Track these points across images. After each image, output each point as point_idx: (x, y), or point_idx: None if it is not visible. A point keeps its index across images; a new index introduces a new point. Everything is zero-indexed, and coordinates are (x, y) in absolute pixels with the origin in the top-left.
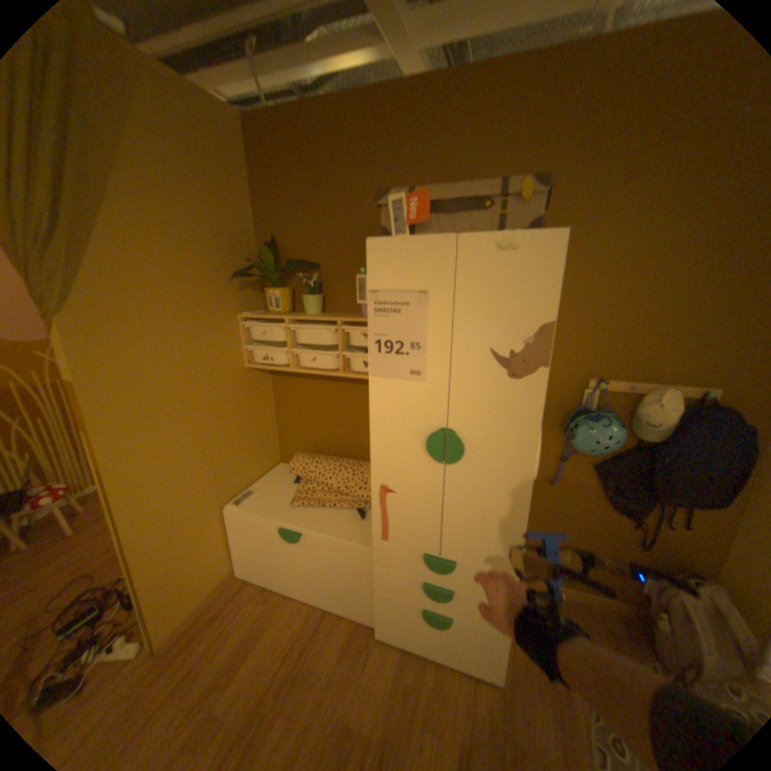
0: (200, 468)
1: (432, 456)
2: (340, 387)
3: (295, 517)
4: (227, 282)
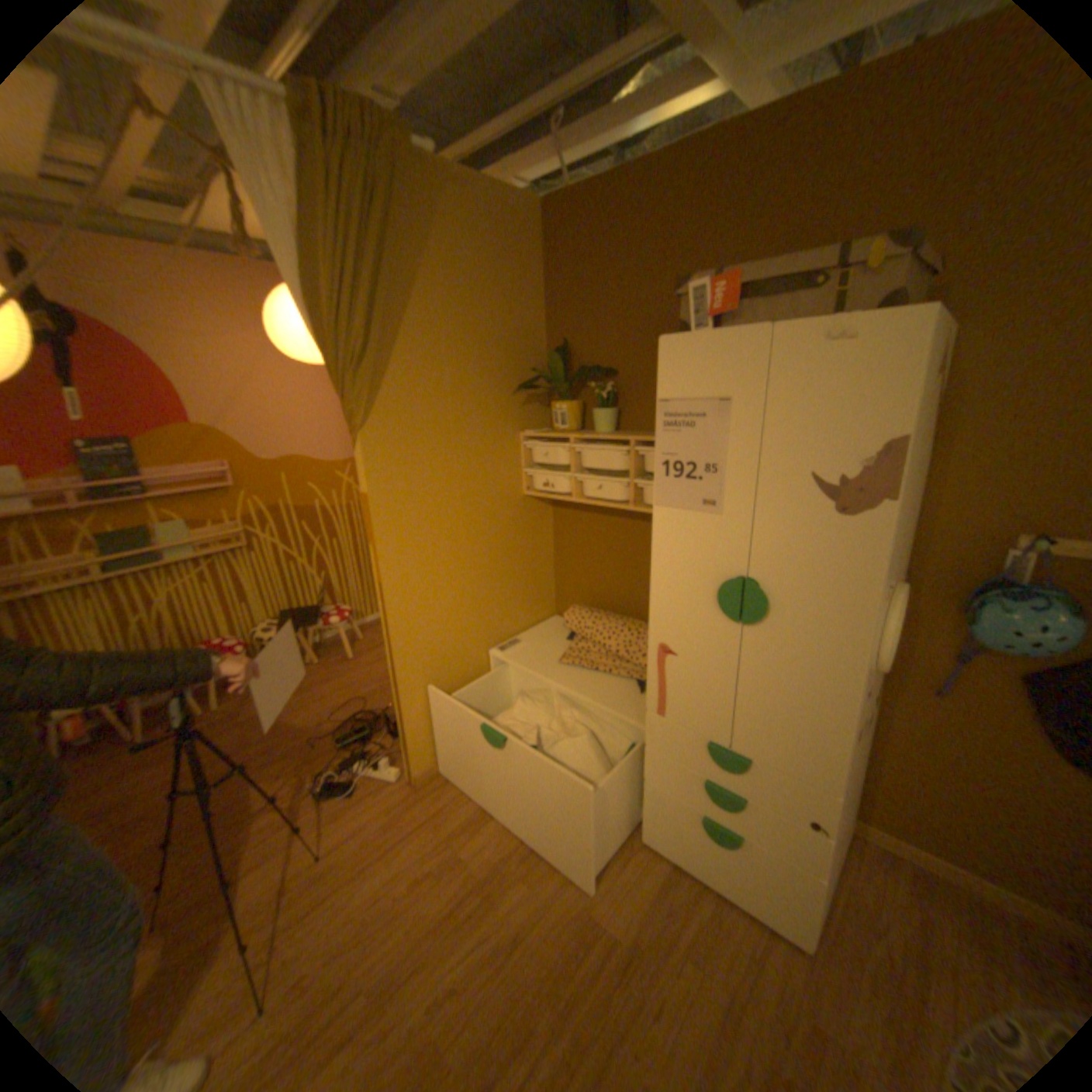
0: (467, 601)
1: (725, 612)
2: (631, 526)
3: (561, 675)
4: (510, 395)
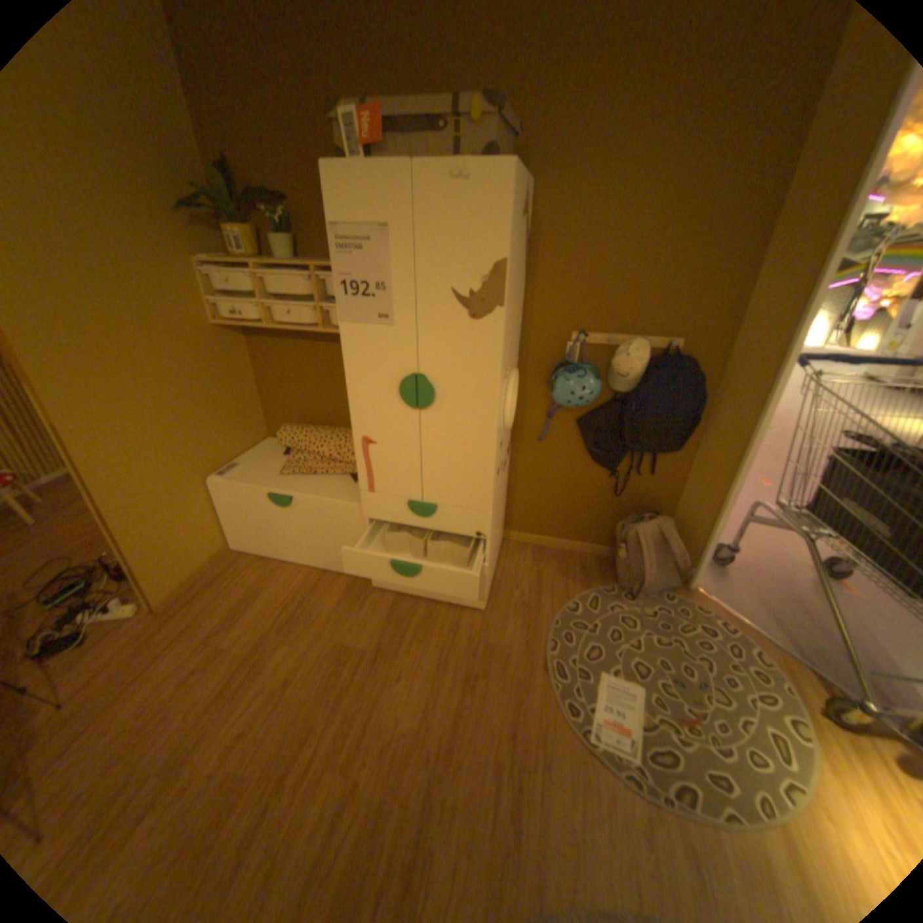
0: (172, 435)
1: (407, 403)
2: (325, 348)
3: (285, 484)
4: (171, 214)
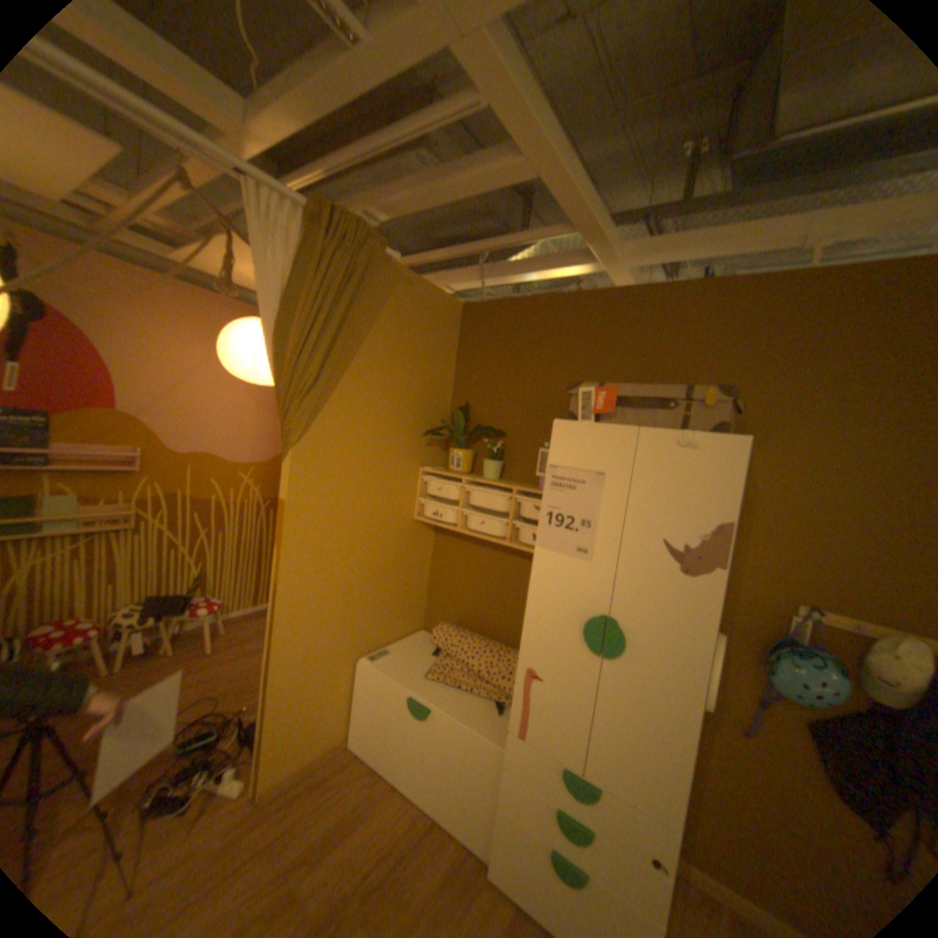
0: (350, 609)
1: (589, 645)
2: (503, 558)
3: (427, 691)
4: (419, 438)
